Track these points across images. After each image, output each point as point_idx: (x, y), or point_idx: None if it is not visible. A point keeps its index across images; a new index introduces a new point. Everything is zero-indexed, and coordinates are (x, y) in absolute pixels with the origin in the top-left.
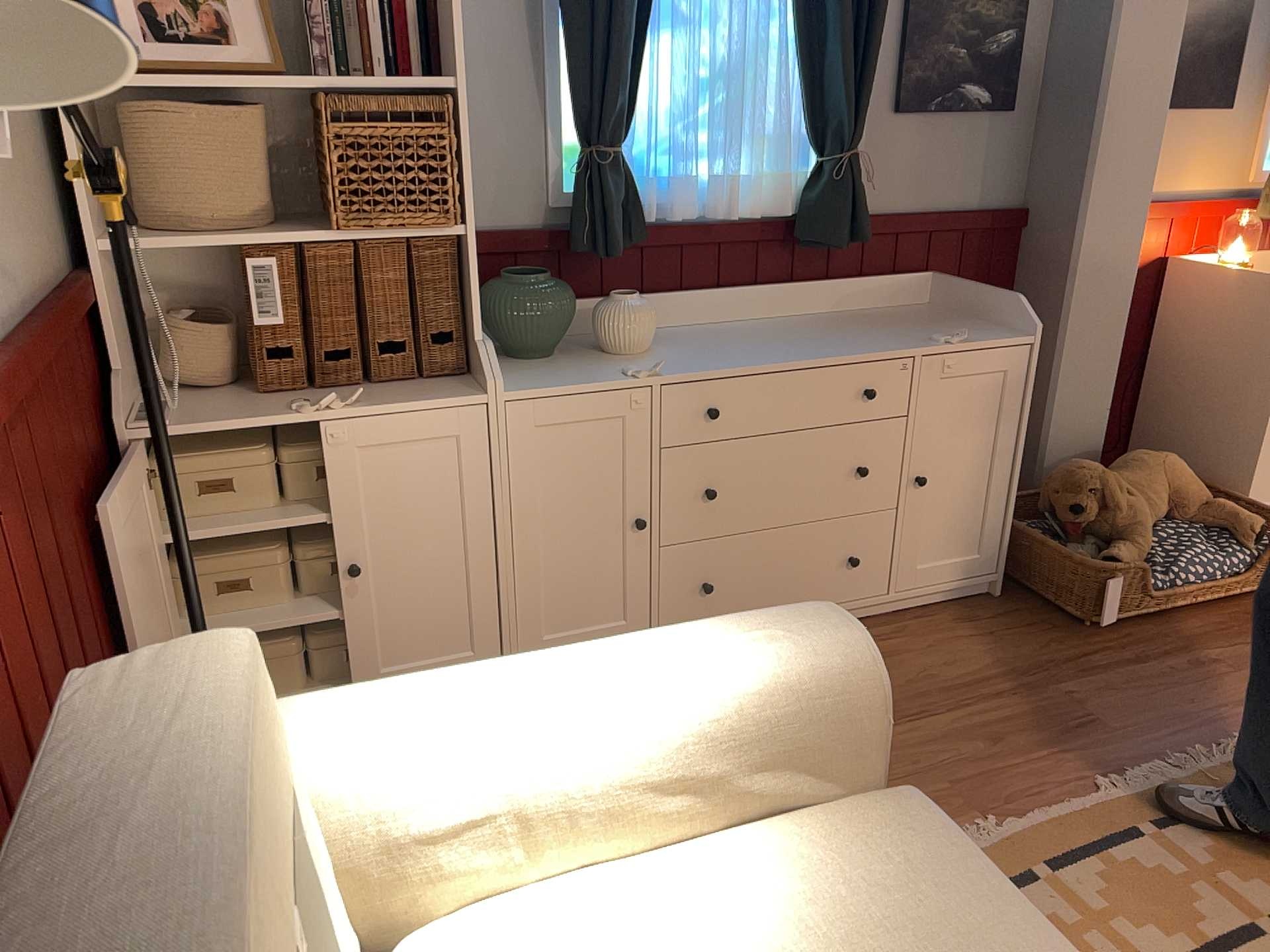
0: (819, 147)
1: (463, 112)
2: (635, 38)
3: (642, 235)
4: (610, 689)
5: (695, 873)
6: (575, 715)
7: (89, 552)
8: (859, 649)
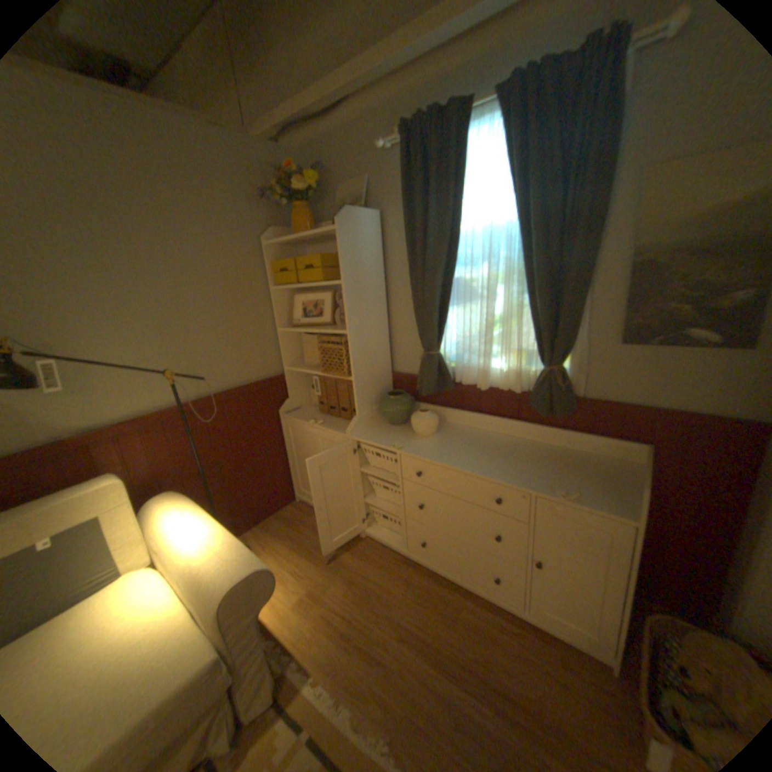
0: (543, 361)
1: (355, 340)
2: (436, 310)
3: (453, 387)
4: (186, 545)
5: (163, 613)
6: (176, 545)
7: (242, 442)
8: (223, 592)
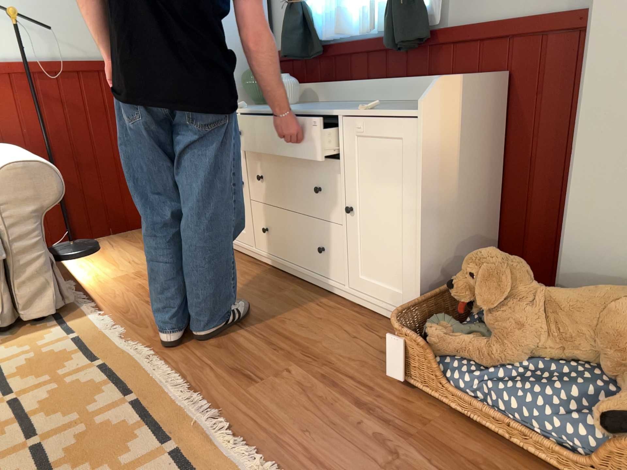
0: None
1: None
2: None
3: (319, 49)
4: None
5: None
6: None
7: (103, 130)
8: (3, 166)
